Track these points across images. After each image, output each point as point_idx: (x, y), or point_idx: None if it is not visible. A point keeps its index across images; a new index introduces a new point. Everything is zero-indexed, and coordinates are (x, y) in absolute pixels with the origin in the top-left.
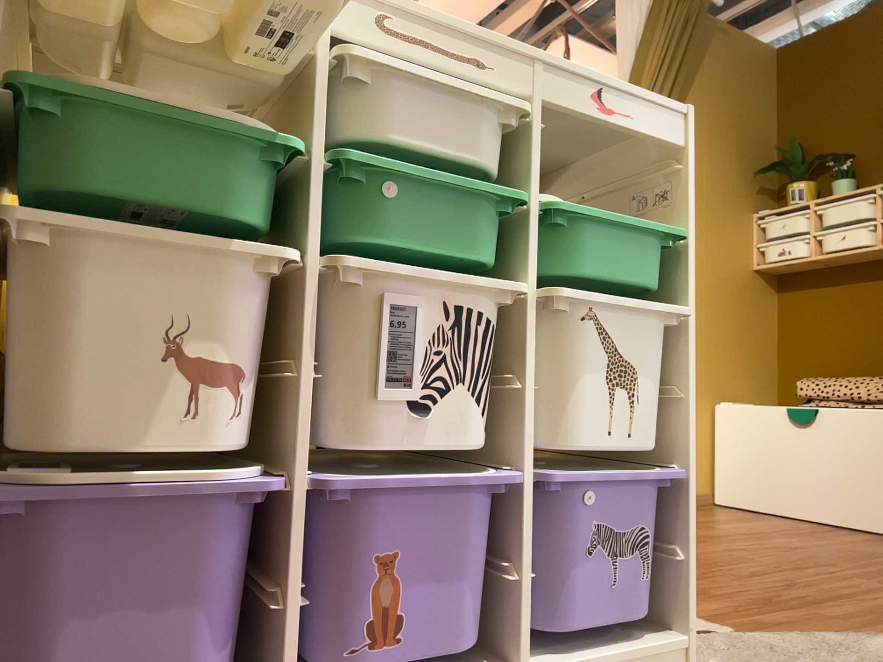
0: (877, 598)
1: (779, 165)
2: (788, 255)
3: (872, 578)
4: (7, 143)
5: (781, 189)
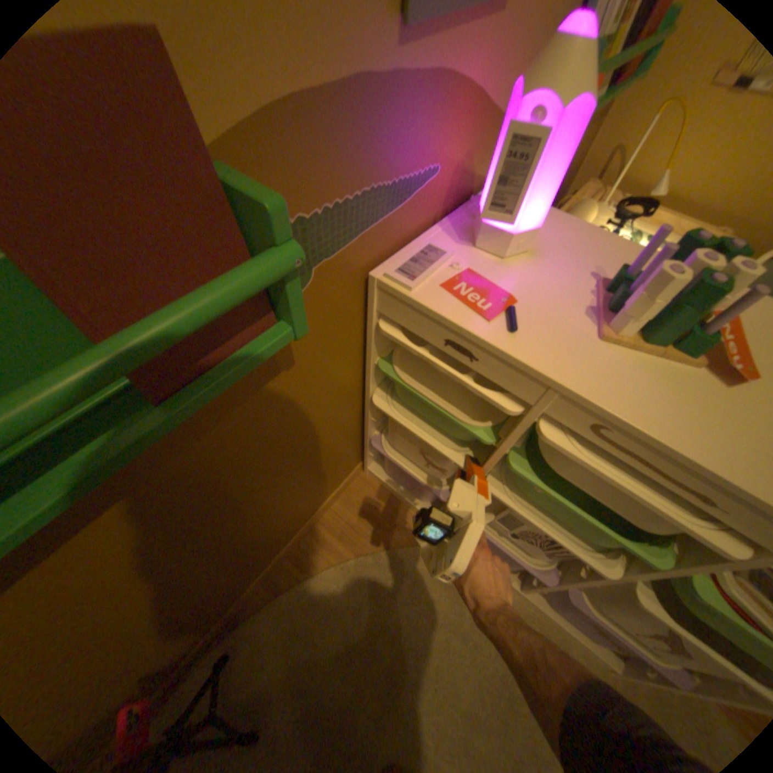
0: None
1: None
2: None
3: None
4: (377, 373)
5: None
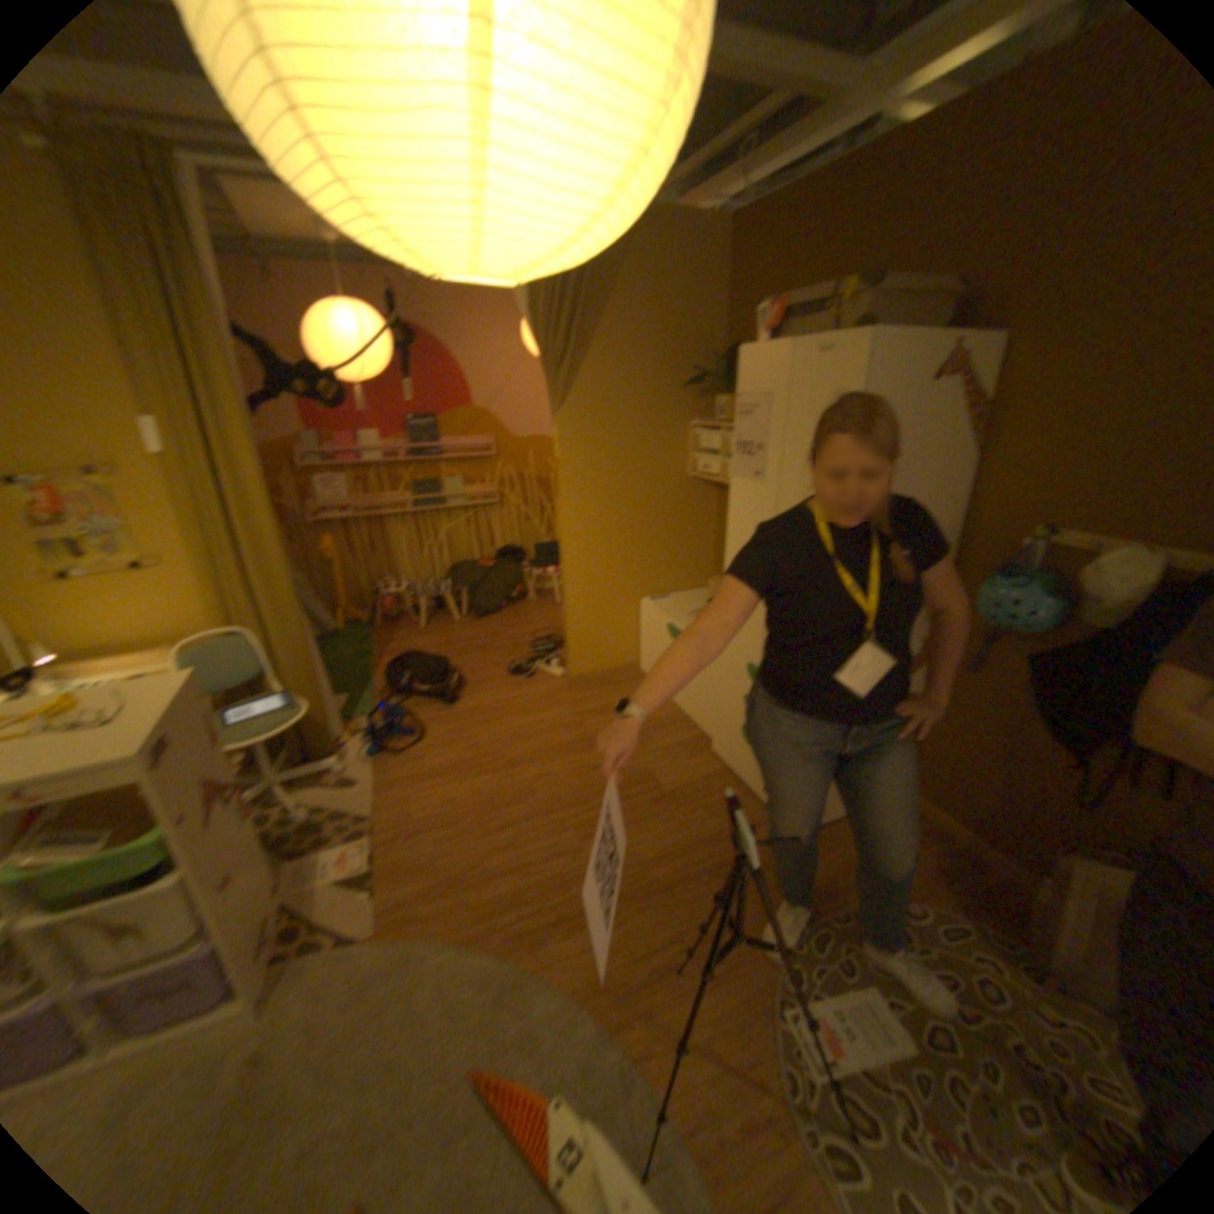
0: (536, 881)
1: (711, 377)
2: (712, 472)
3: (580, 839)
4: None
5: (716, 399)
